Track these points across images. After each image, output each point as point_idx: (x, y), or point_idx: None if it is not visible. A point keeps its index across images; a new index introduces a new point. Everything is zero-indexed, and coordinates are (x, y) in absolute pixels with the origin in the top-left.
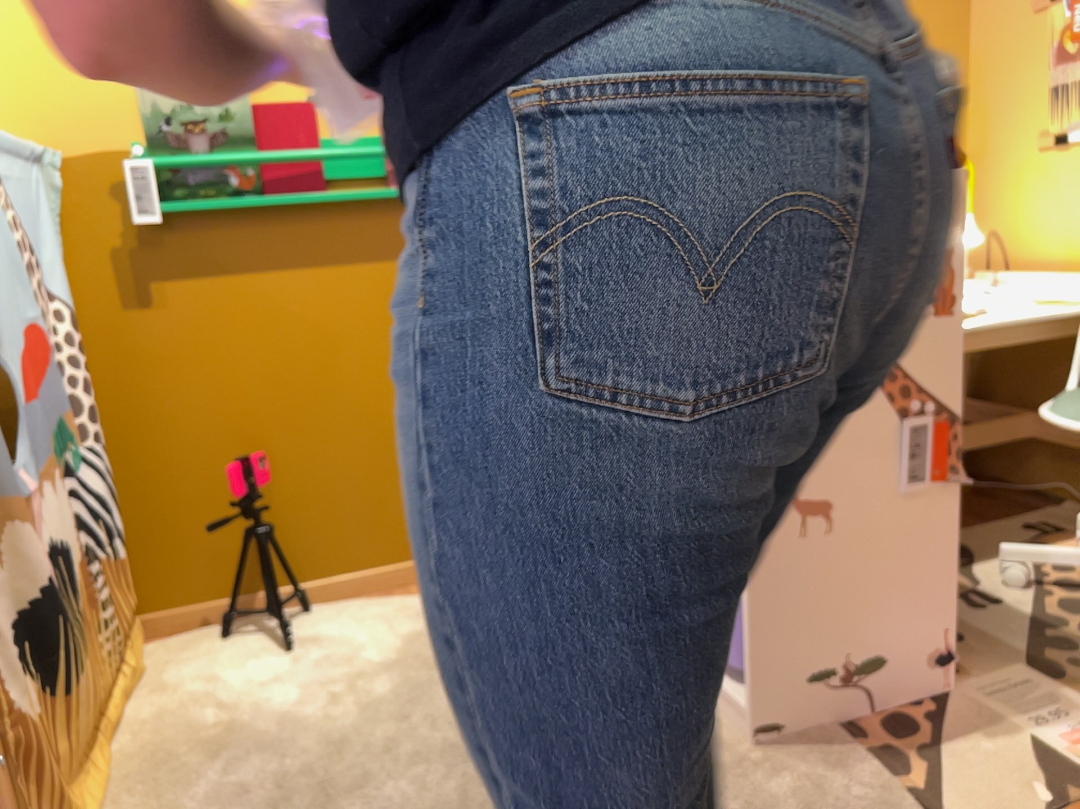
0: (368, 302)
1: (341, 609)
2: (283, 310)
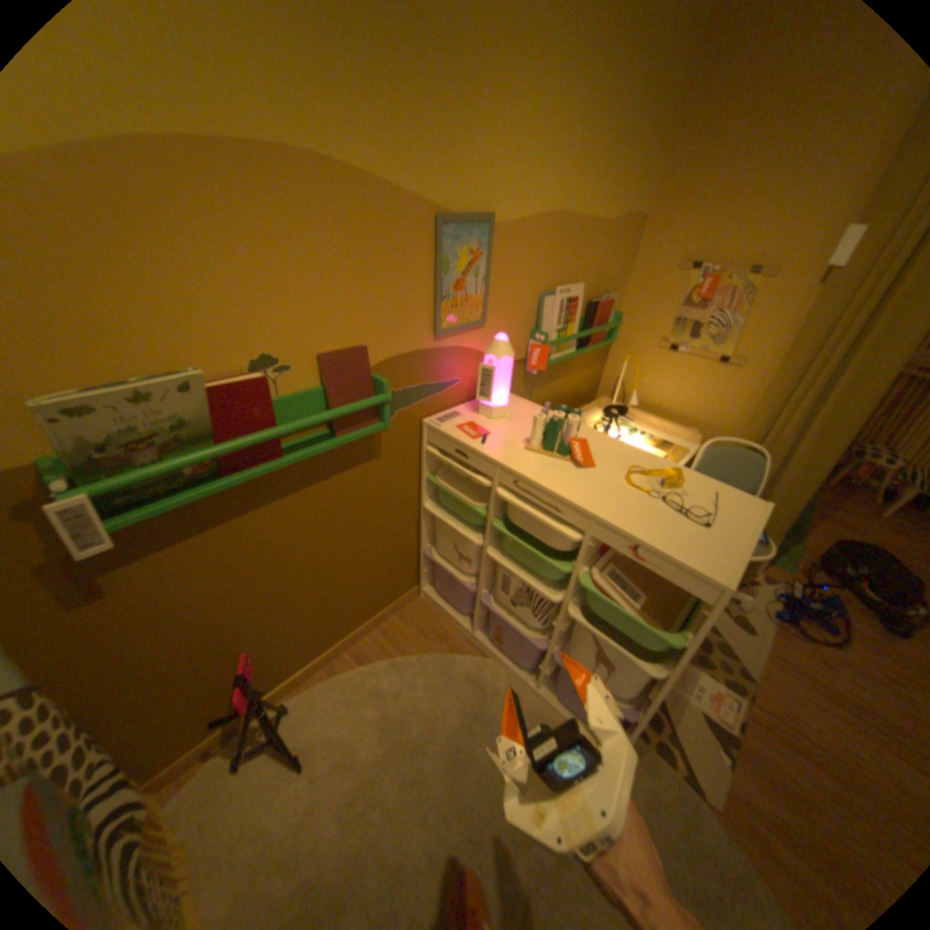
0: (313, 512)
1: (311, 701)
2: (244, 545)
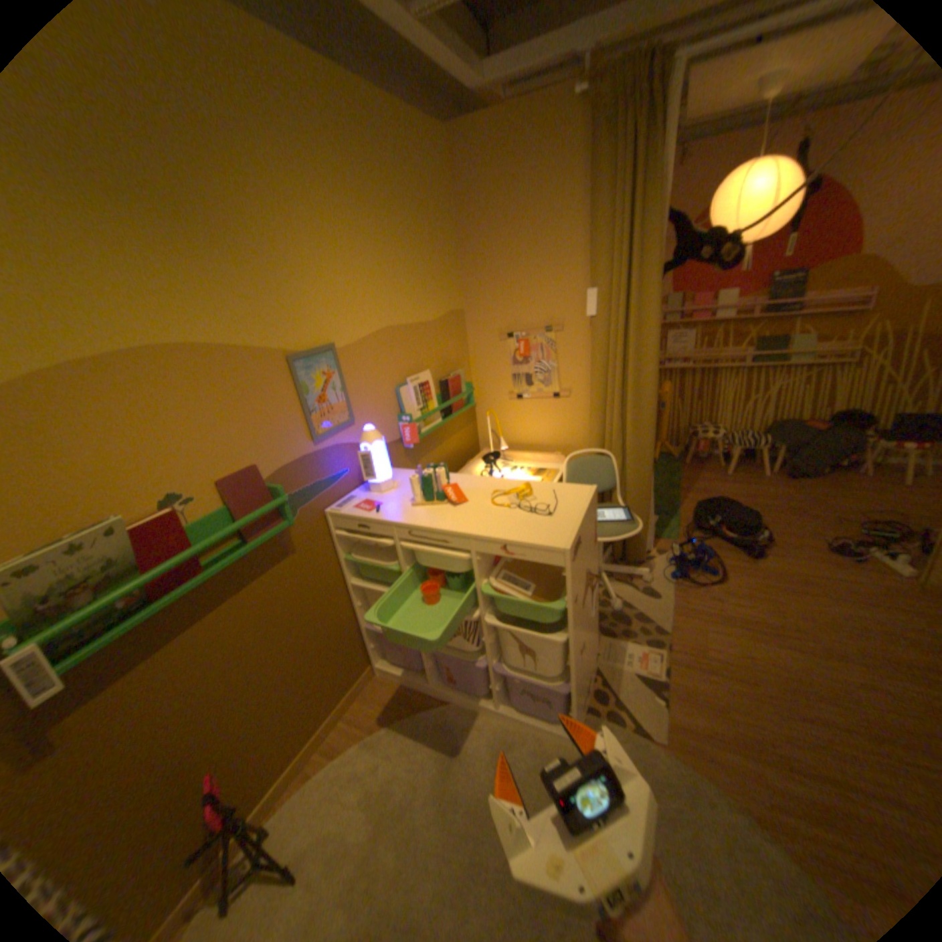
0: (244, 618)
1: (291, 813)
2: (184, 665)
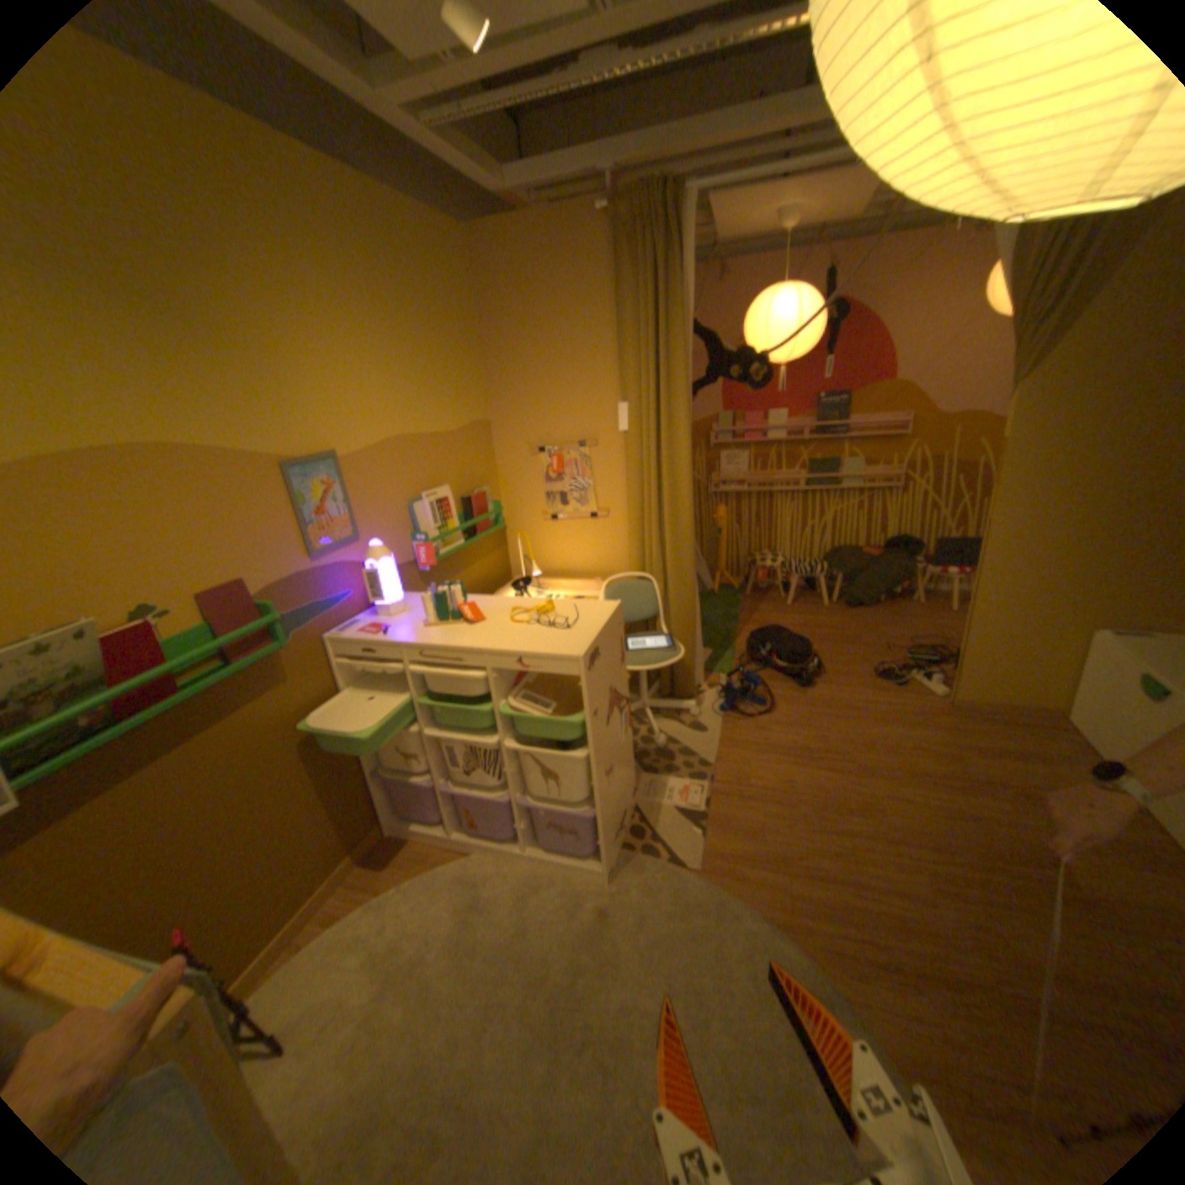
0: (224, 753)
1: (277, 987)
2: (151, 802)
